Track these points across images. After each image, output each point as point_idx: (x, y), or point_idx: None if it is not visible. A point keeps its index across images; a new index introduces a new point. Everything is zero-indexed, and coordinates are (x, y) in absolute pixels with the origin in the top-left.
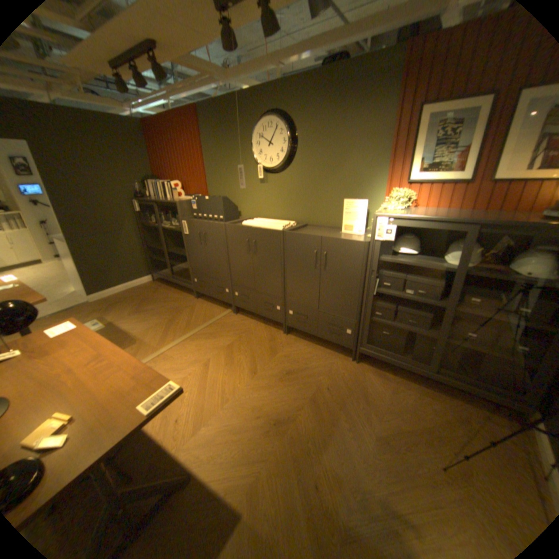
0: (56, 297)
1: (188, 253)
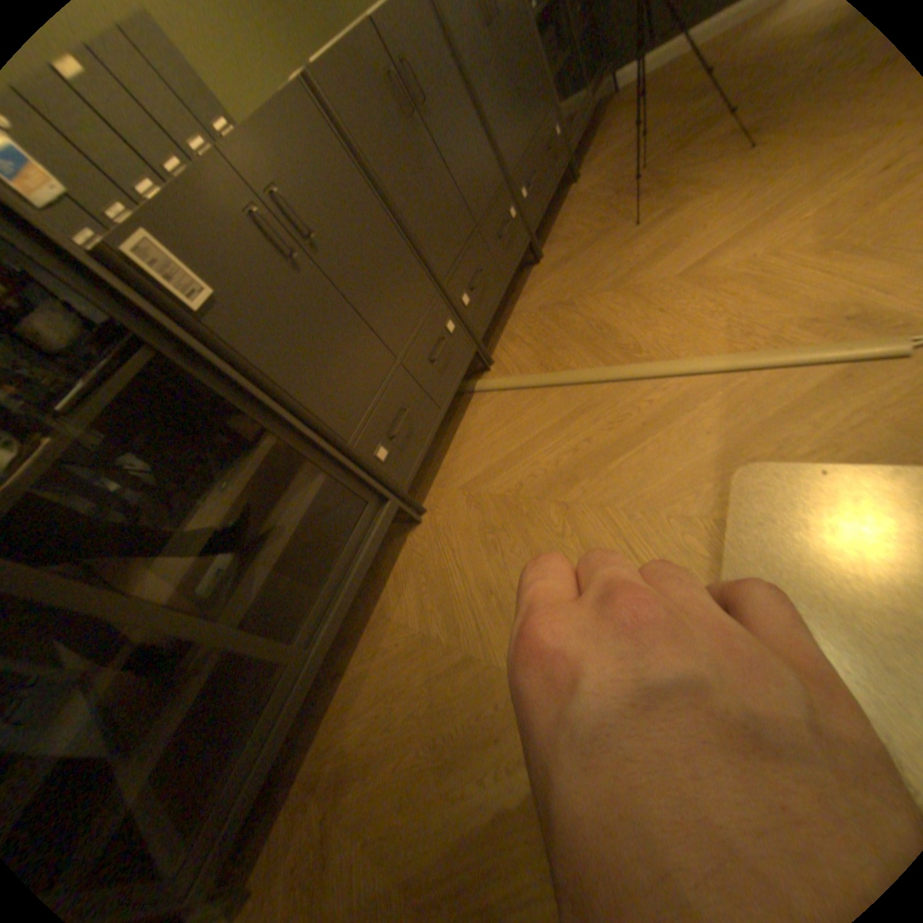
0: None
1: (287, 390)
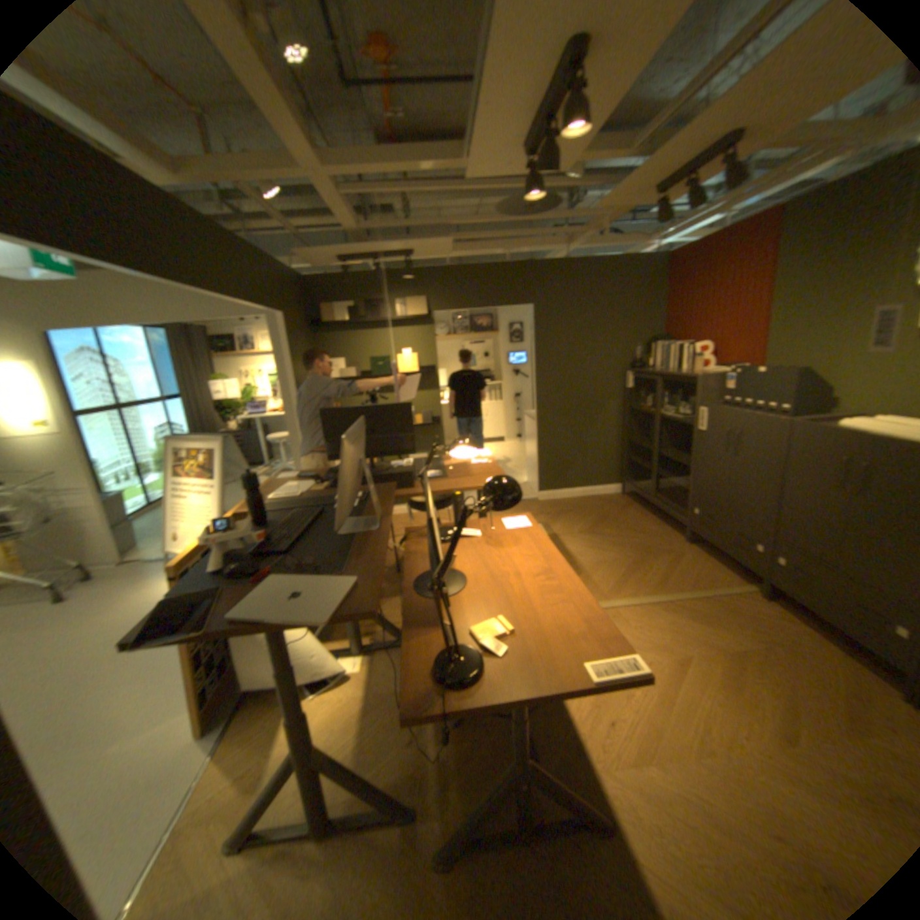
0: None
1: (695, 463)
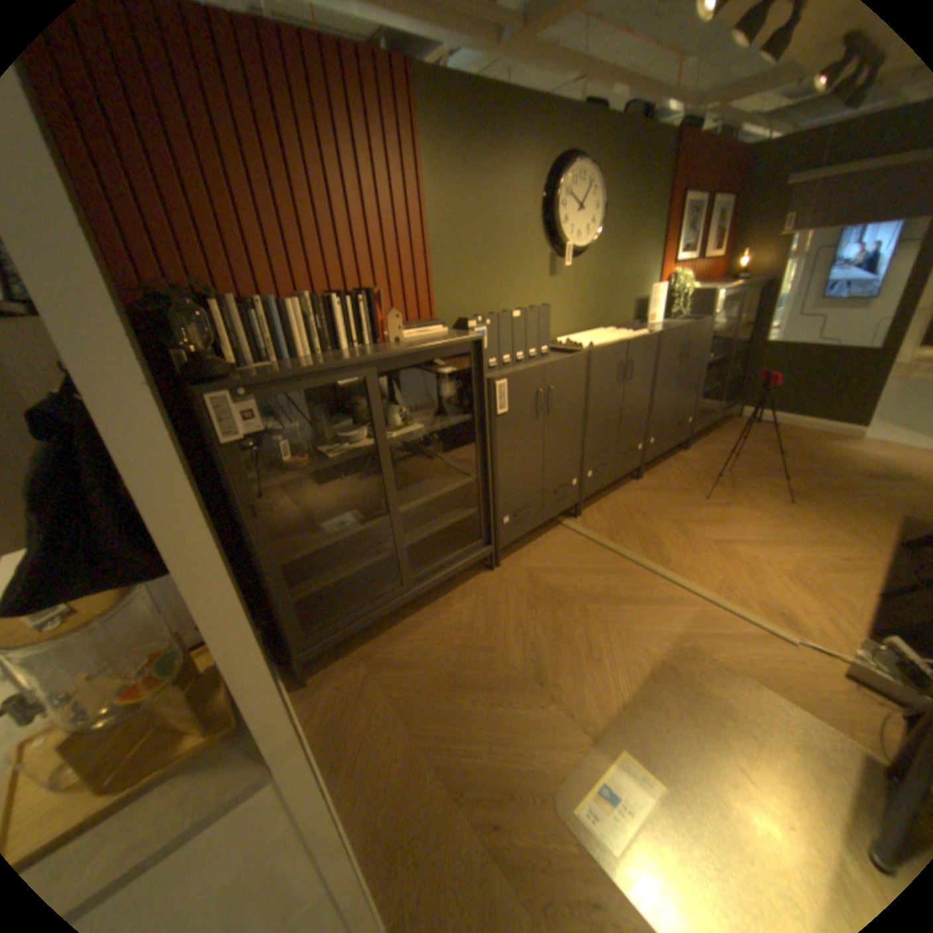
0: None
1: (497, 463)
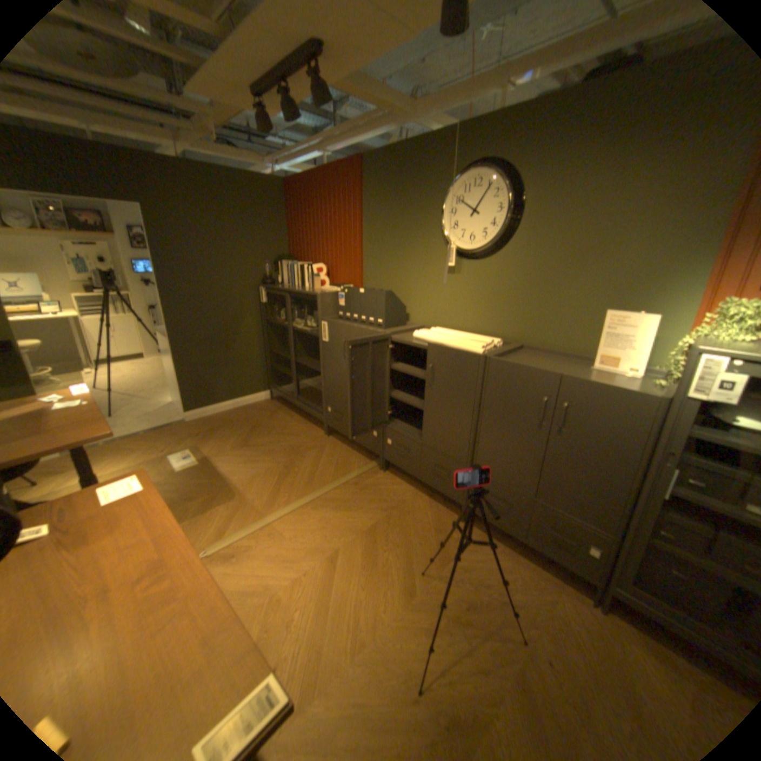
0: (150, 408)
1: (325, 369)
